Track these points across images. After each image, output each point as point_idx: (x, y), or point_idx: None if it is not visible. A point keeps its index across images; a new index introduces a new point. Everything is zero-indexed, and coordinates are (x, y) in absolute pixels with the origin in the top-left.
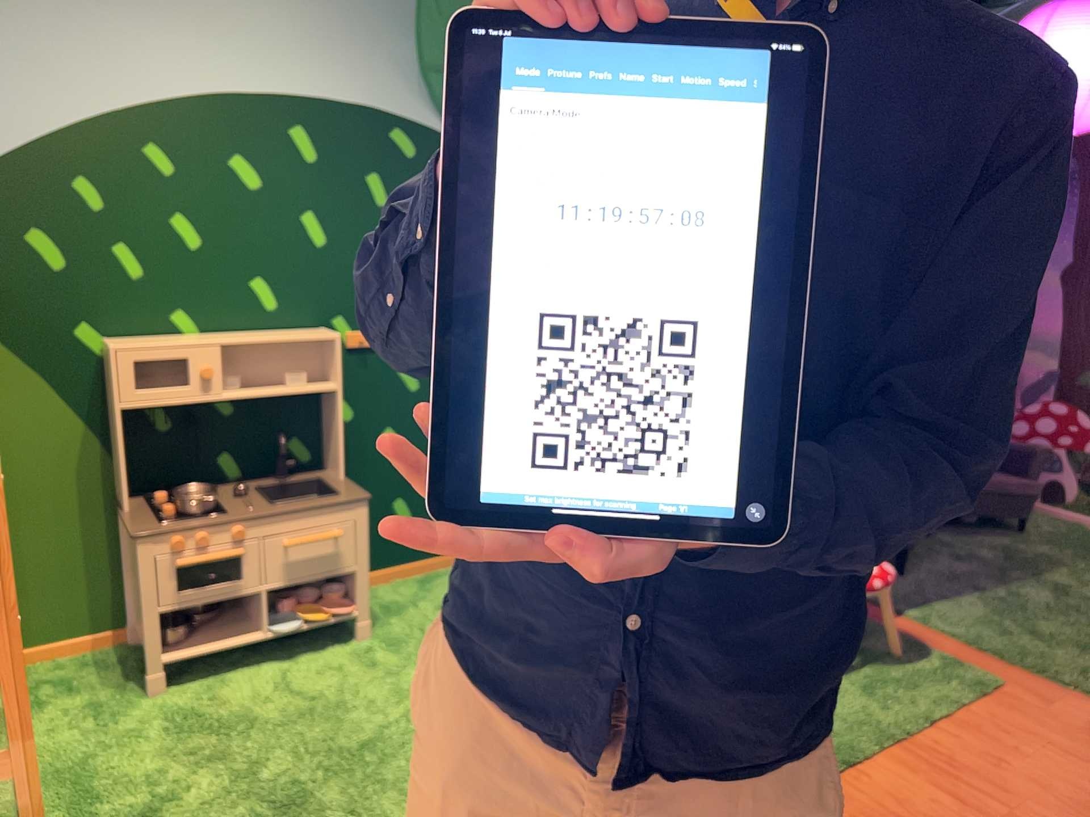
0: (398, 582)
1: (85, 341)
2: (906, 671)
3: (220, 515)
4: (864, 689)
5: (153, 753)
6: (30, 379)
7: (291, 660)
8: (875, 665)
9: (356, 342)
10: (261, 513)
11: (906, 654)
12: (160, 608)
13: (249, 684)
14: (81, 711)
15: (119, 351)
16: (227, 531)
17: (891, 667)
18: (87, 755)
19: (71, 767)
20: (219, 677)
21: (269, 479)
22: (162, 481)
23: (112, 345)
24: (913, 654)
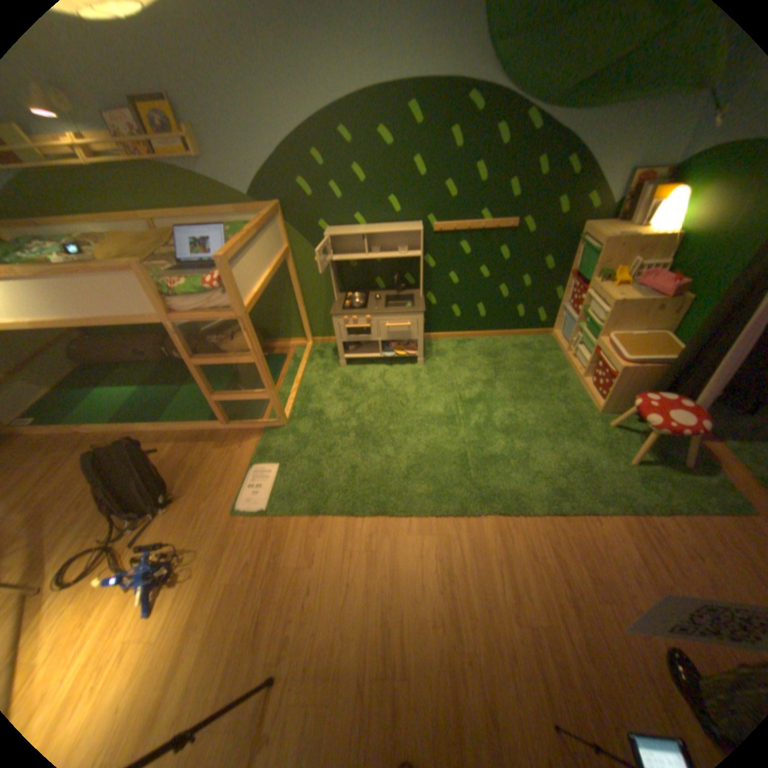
0: (450, 340)
1: (321, 228)
2: (680, 481)
3: (362, 310)
4: (644, 479)
5: (332, 390)
6: (304, 244)
7: (390, 366)
8: (665, 468)
9: (438, 229)
10: (377, 312)
11: (696, 469)
12: (341, 341)
13: (372, 372)
14: (321, 366)
15: (327, 237)
16: (363, 318)
17: (676, 473)
18: (315, 384)
19: (310, 387)
20: (364, 366)
21: (394, 292)
22: (354, 288)
23: (325, 234)
24: (702, 471)
